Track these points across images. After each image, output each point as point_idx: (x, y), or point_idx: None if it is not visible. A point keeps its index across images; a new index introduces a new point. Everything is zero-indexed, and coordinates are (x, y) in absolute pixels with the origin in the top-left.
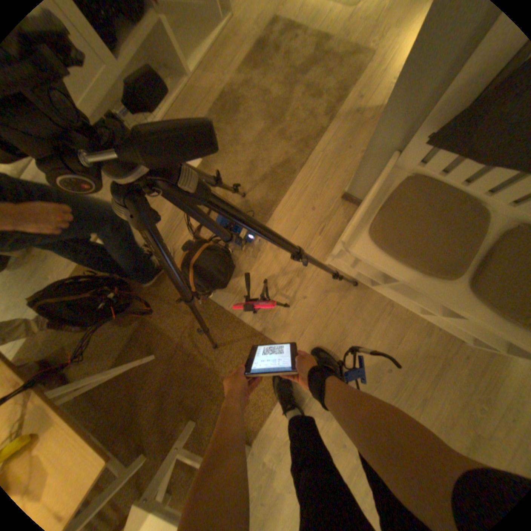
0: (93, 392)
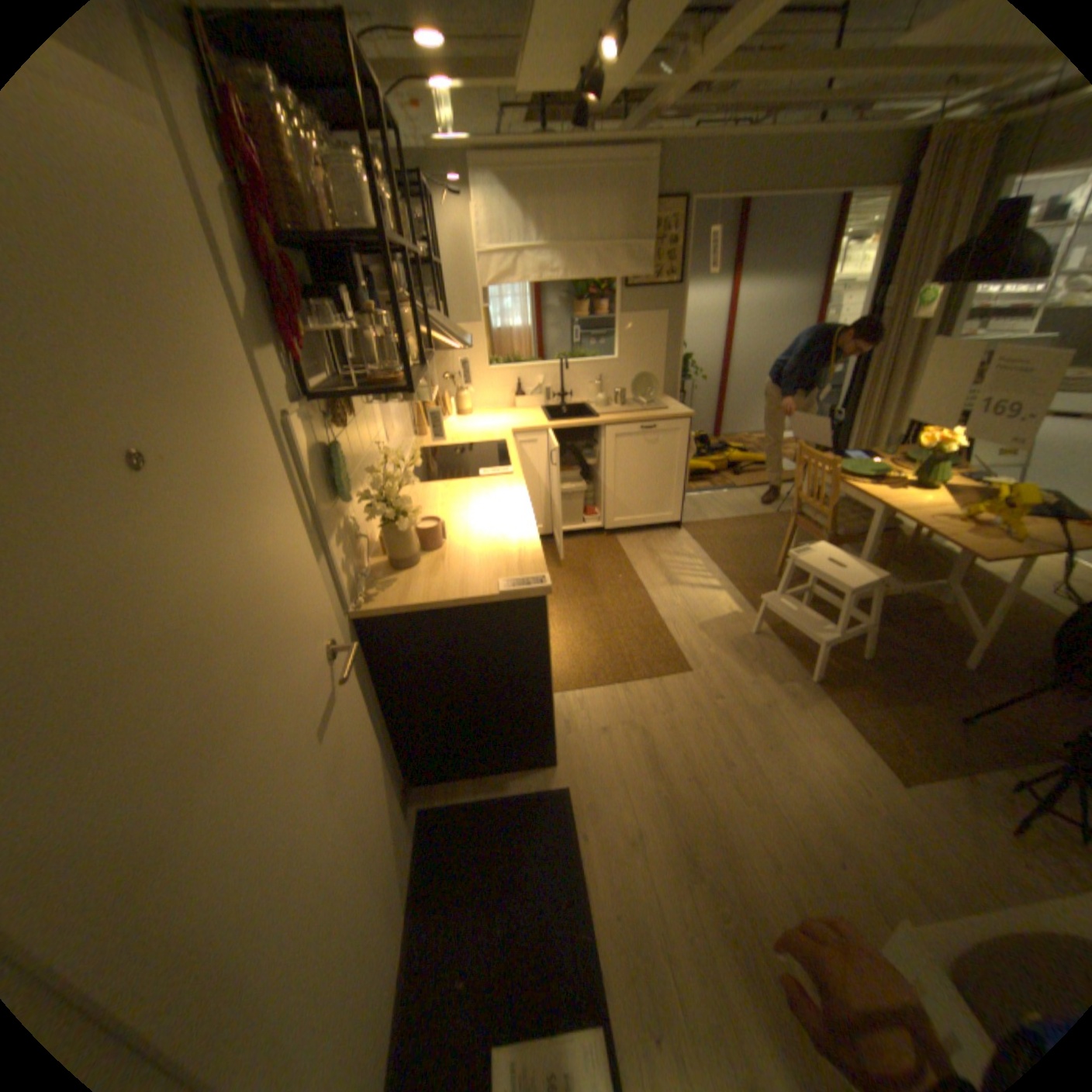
0: (942, 615)
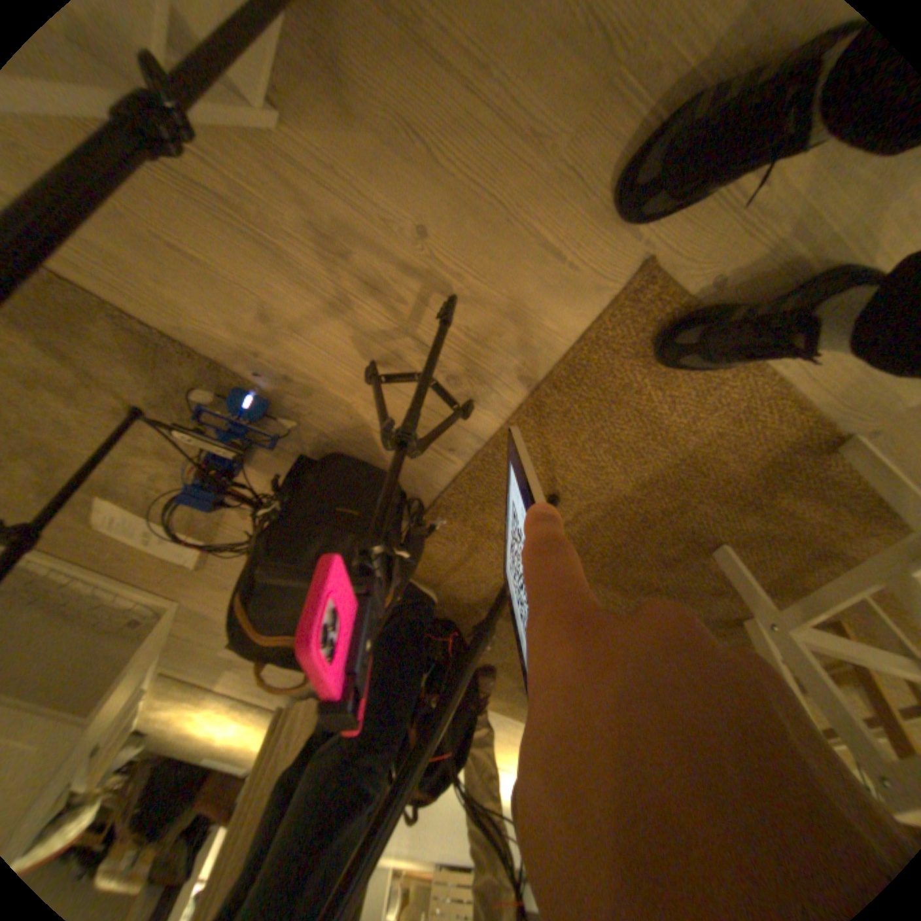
0: None
